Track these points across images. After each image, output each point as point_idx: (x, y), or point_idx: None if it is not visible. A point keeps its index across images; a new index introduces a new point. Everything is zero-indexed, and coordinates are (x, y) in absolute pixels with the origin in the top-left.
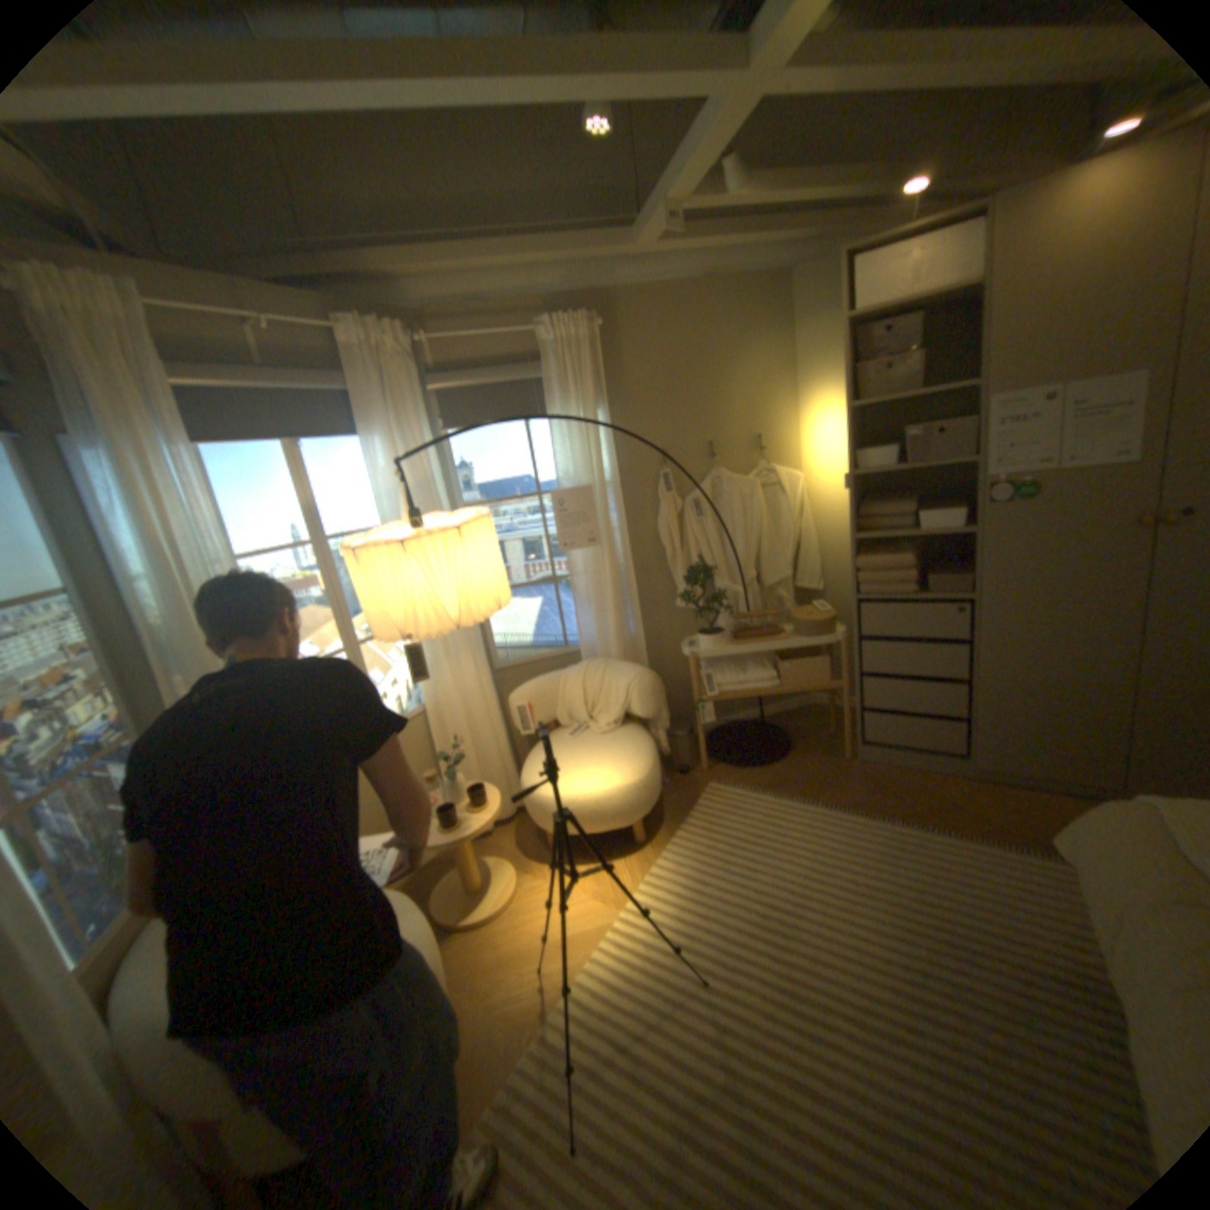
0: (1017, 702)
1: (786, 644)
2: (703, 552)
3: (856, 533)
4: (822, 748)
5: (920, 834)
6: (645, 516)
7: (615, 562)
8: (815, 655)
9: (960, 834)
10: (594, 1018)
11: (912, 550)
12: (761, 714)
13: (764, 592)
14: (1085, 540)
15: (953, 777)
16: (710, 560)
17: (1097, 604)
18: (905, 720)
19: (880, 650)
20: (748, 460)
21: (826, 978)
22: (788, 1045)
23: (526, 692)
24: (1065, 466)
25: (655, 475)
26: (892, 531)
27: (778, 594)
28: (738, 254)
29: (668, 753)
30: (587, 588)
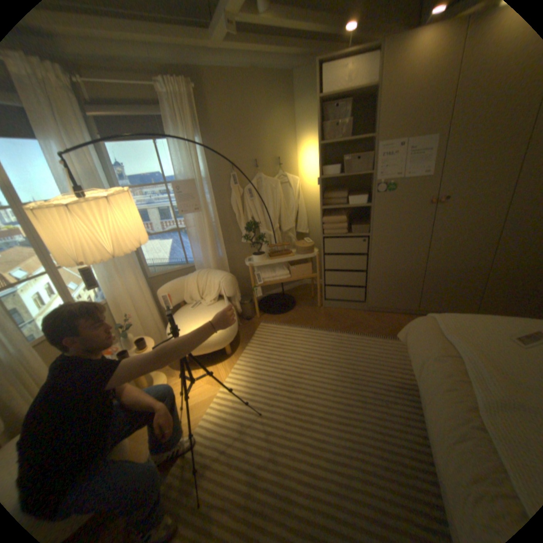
0: (384, 278)
1: (293, 258)
2: (254, 215)
3: (323, 206)
4: (309, 303)
5: (347, 335)
6: (225, 197)
7: (211, 220)
8: (305, 262)
9: (362, 333)
10: (209, 440)
11: (345, 214)
12: (283, 290)
13: (283, 234)
14: (412, 209)
15: (359, 310)
16: (258, 219)
17: (414, 236)
18: (341, 288)
19: (332, 259)
20: (274, 170)
21: (311, 402)
22: (296, 434)
23: (167, 288)
24: (406, 176)
25: (229, 176)
26: (337, 205)
27: (289, 235)
28: (267, 58)
29: (241, 311)
30: (196, 234)
